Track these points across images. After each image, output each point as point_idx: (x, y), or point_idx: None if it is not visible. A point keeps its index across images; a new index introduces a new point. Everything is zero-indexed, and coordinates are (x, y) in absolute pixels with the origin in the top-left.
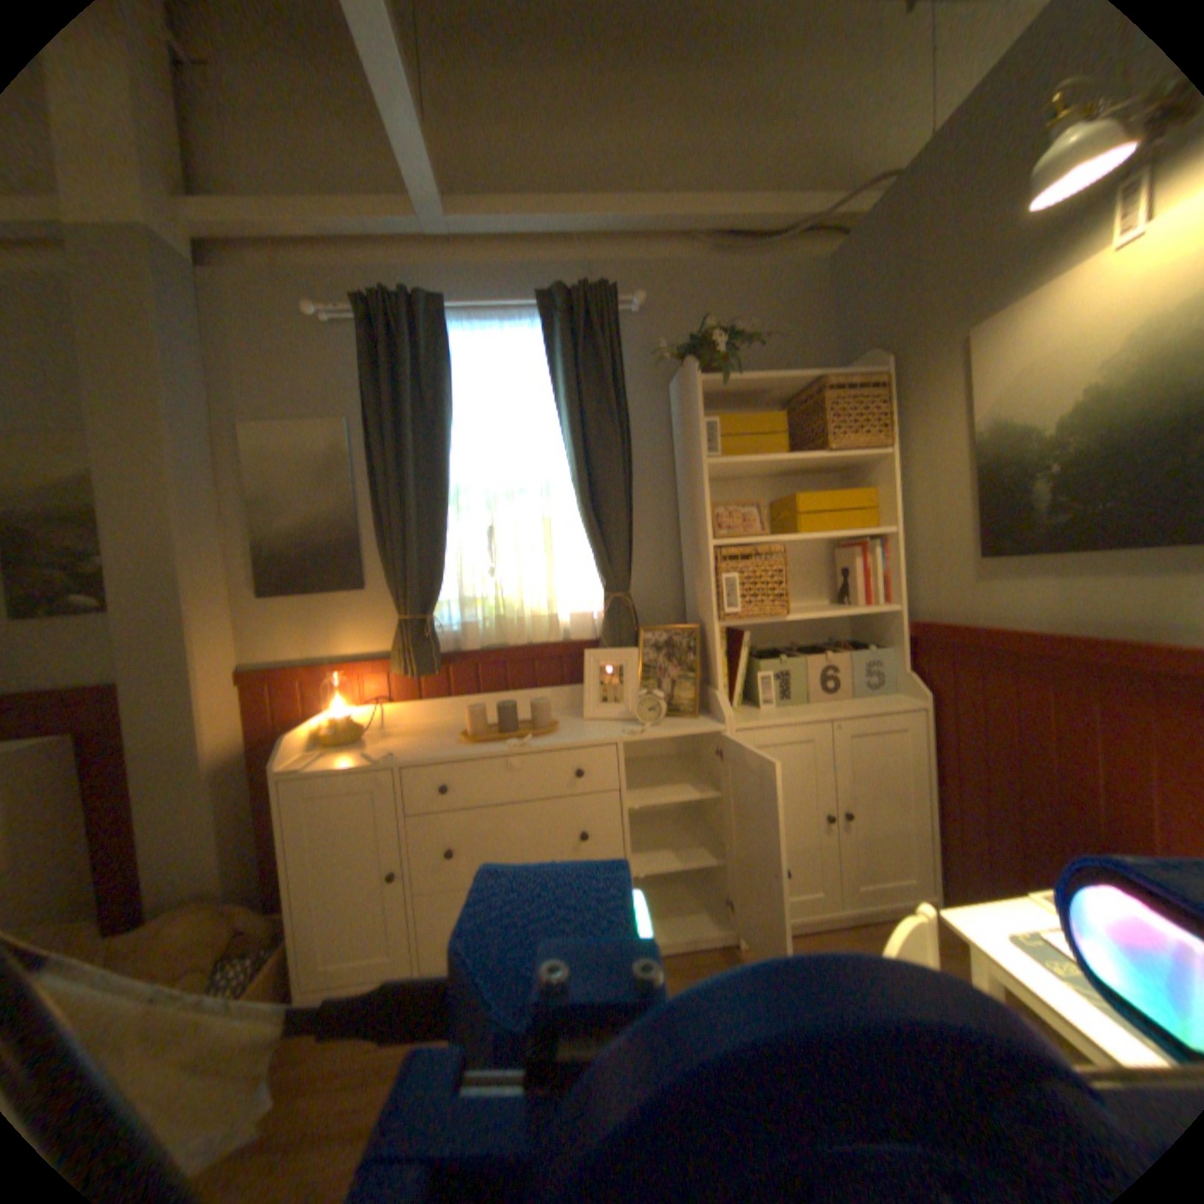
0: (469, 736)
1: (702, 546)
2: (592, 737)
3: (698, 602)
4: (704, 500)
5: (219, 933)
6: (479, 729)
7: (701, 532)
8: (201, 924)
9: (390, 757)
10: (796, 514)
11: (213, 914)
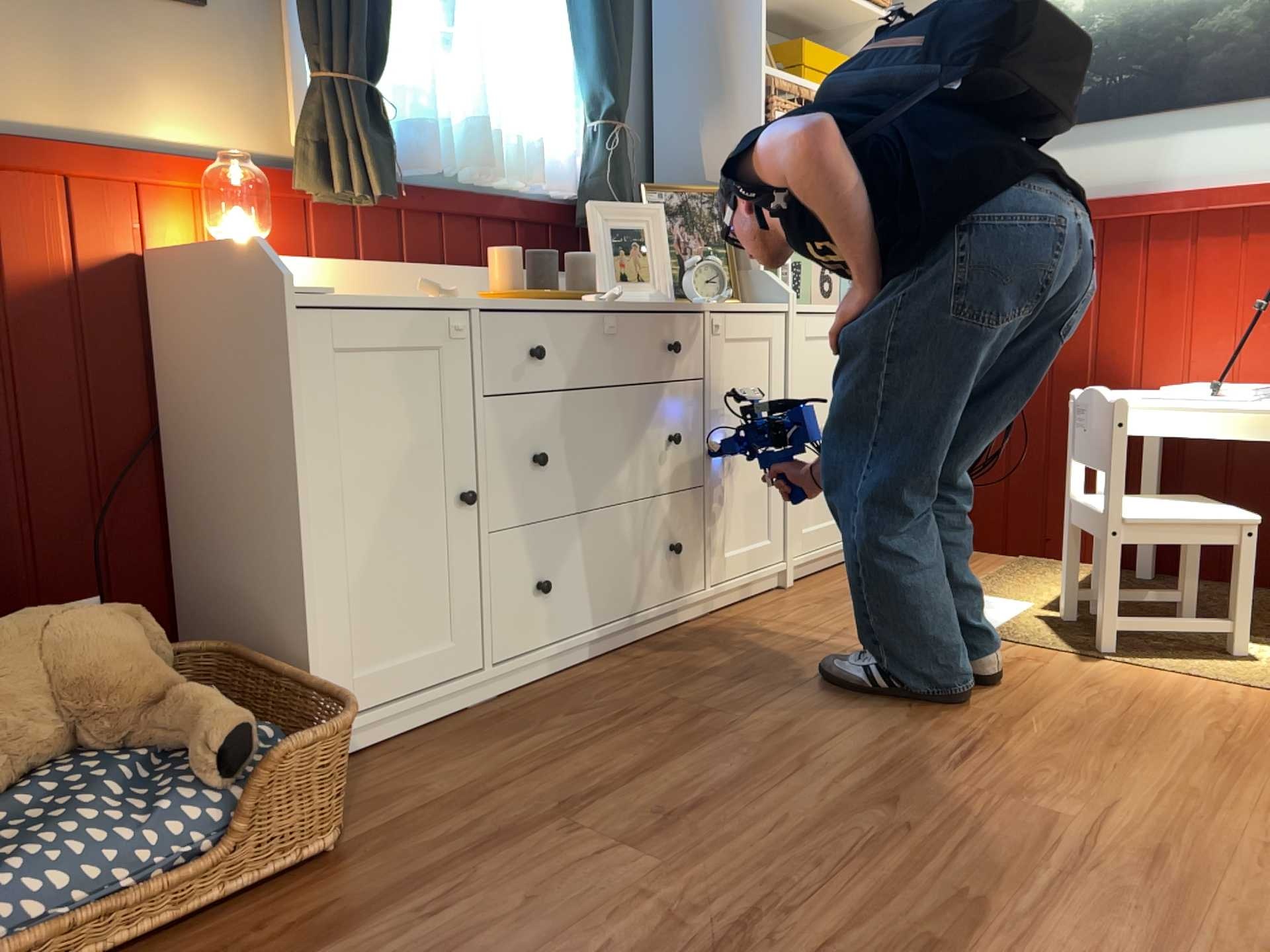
0: (511, 290)
1: (739, 75)
2: (671, 303)
3: (708, 160)
4: (756, 9)
5: (146, 639)
6: (518, 284)
7: (739, 55)
8: (115, 619)
9: (454, 292)
10: (799, 69)
11: (110, 611)
